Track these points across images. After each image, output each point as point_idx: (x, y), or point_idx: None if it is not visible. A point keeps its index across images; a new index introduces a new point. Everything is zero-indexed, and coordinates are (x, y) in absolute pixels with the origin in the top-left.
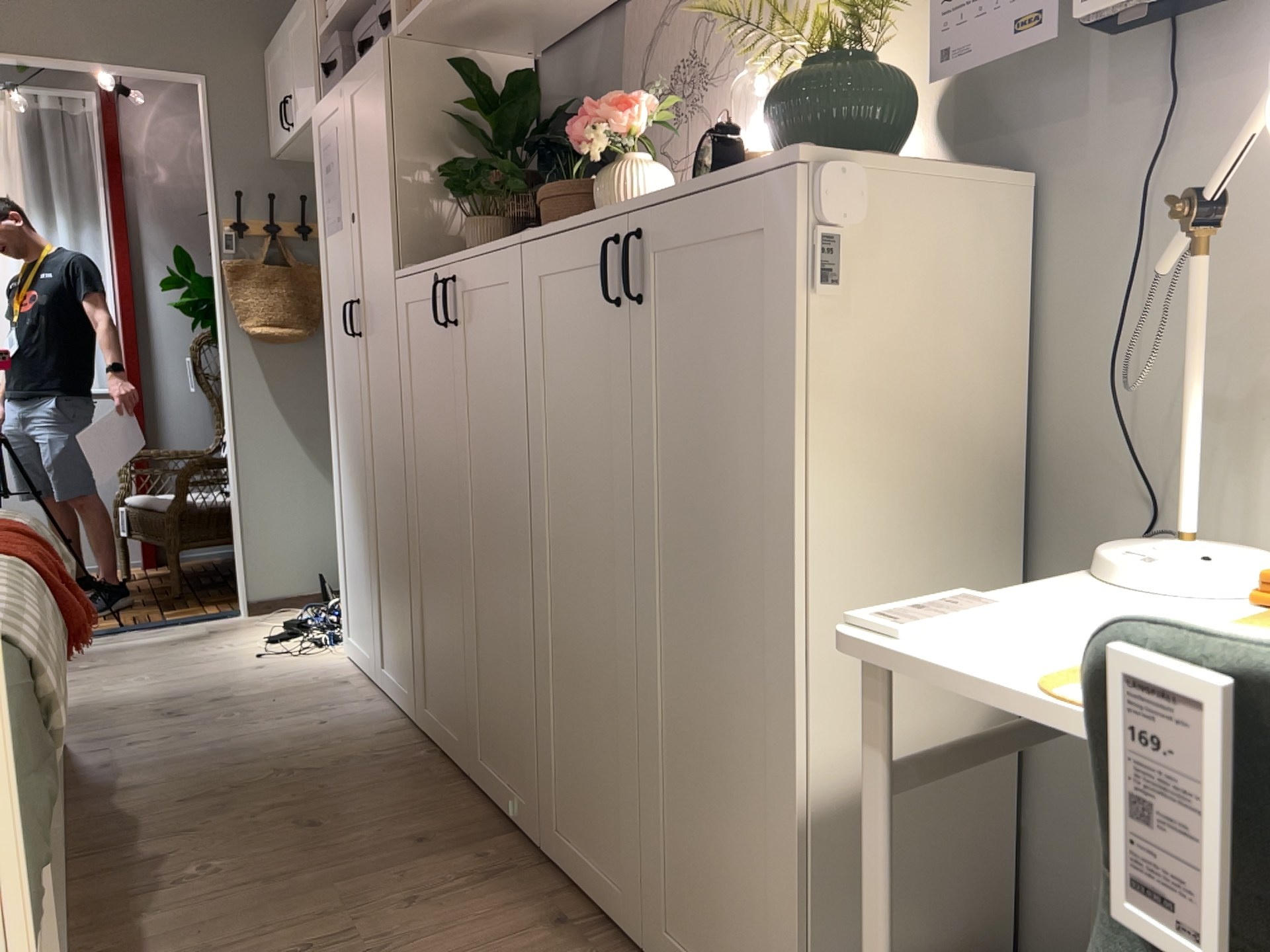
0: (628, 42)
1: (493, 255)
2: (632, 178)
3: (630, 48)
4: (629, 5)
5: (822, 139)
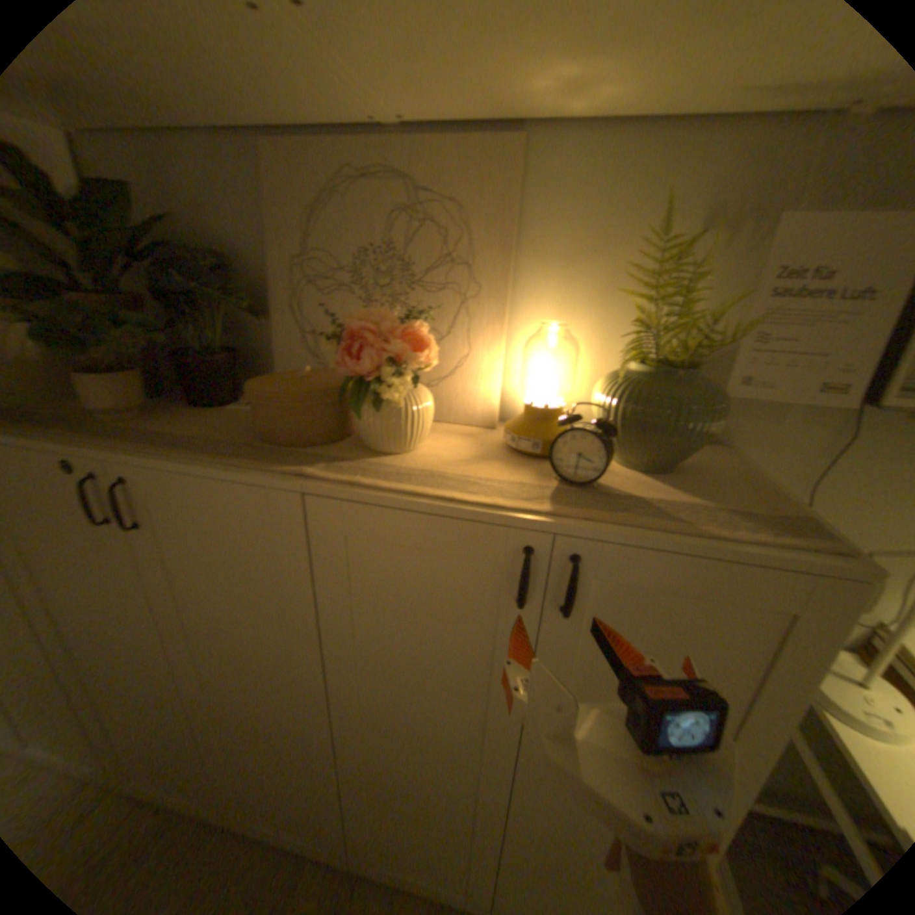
0: (266, 186)
1: (229, 484)
2: (416, 410)
3: (259, 188)
4: (252, 137)
5: (687, 447)
